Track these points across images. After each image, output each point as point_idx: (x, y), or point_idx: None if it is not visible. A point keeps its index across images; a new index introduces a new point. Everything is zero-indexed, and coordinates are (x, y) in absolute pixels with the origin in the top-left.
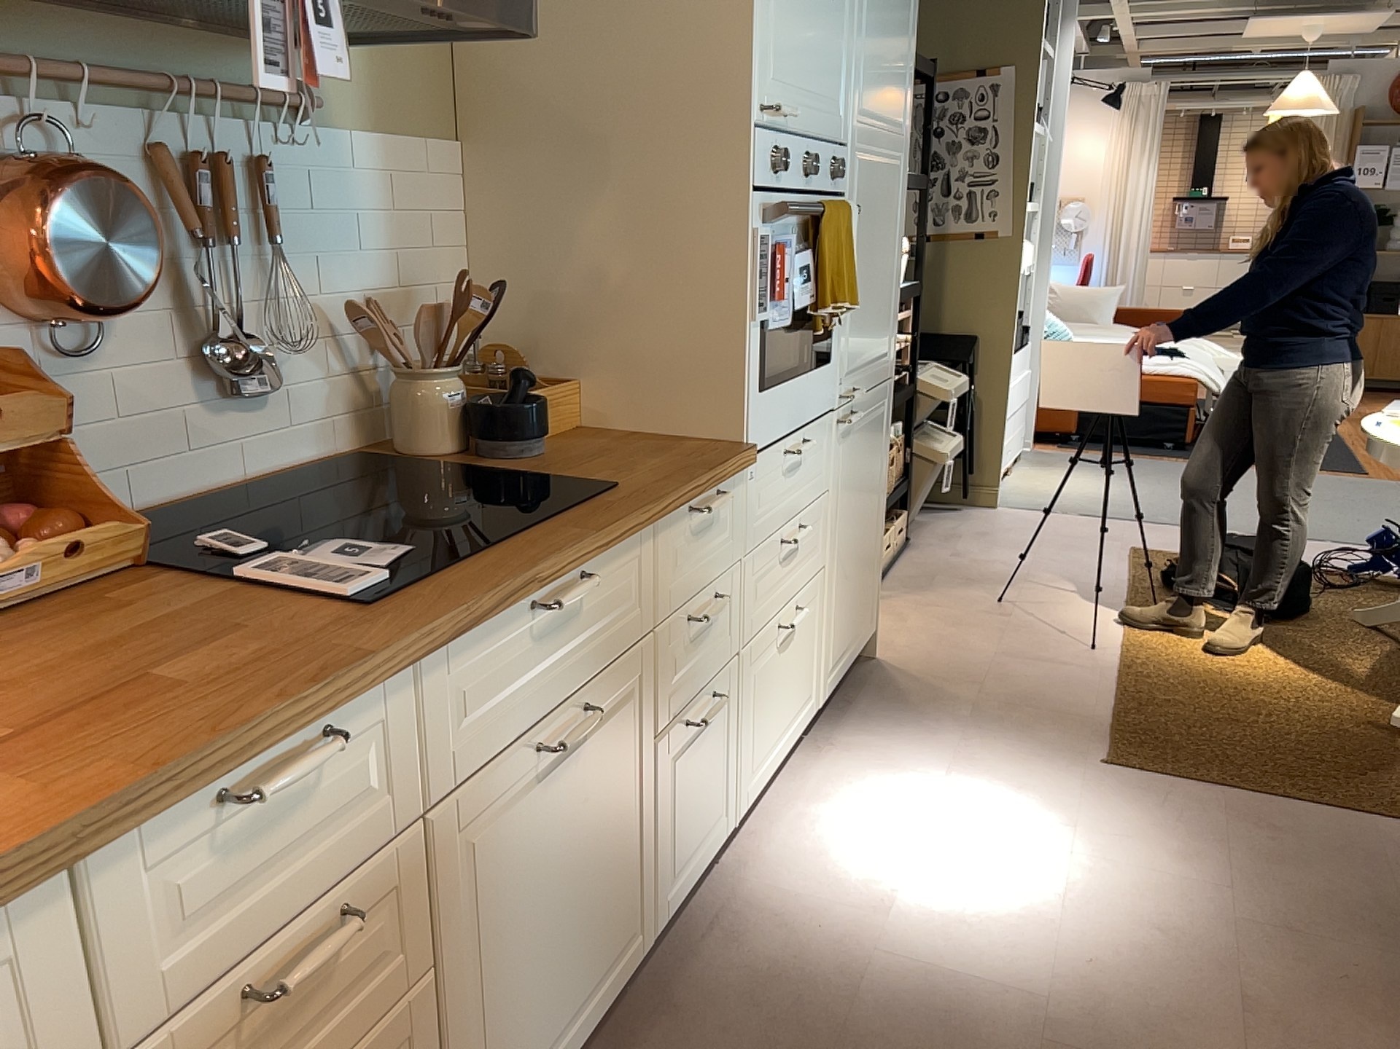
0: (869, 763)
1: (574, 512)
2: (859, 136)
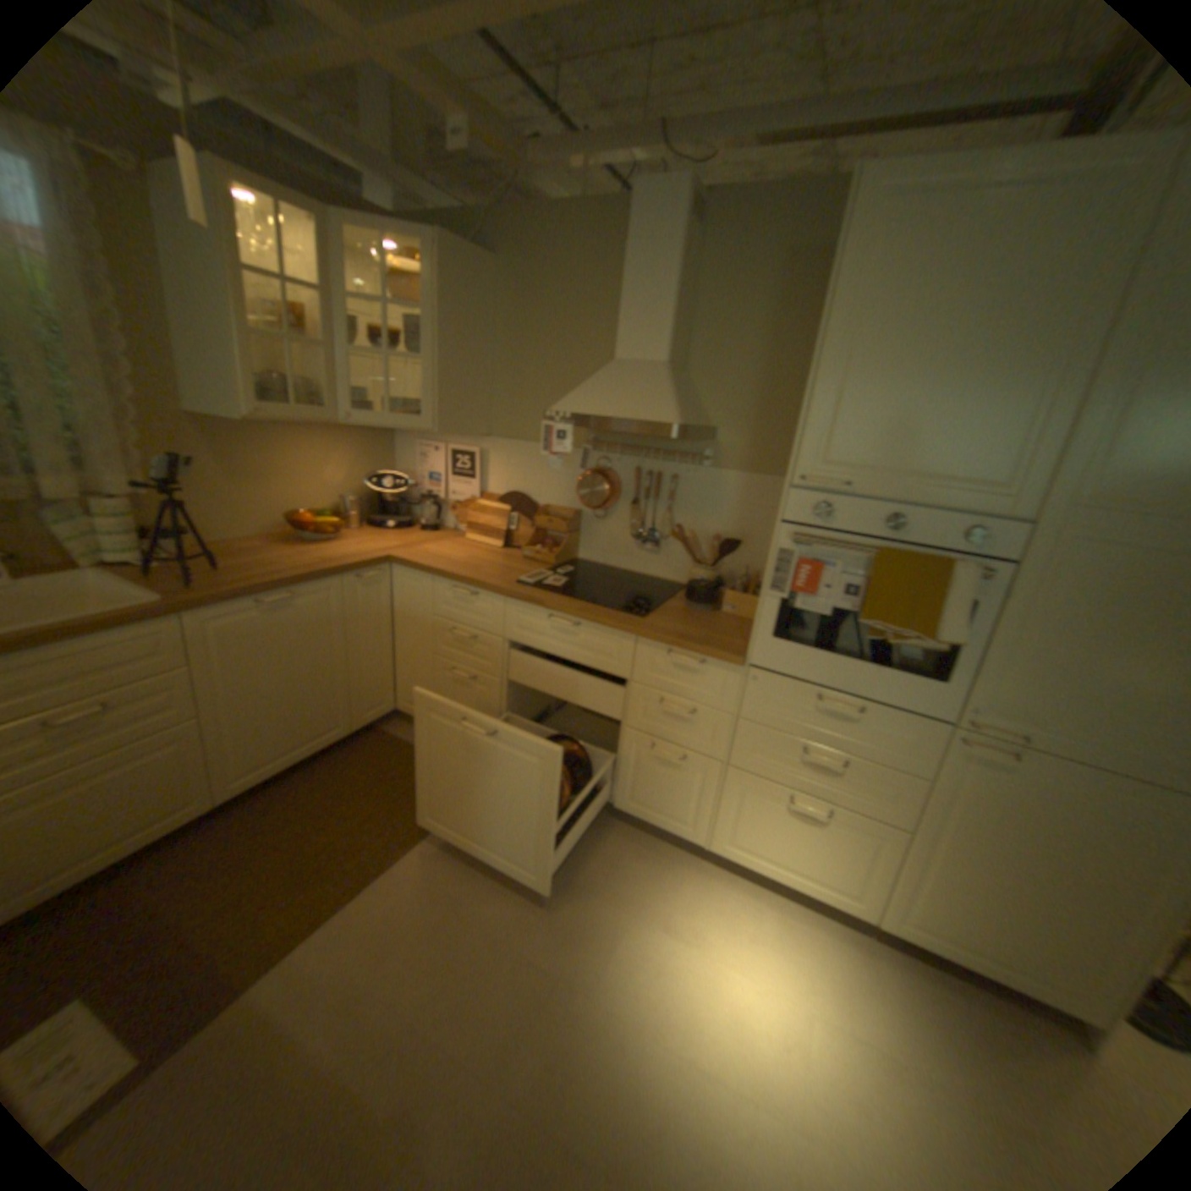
0: (853, 979)
1: (602, 609)
2: (1075, 515)
